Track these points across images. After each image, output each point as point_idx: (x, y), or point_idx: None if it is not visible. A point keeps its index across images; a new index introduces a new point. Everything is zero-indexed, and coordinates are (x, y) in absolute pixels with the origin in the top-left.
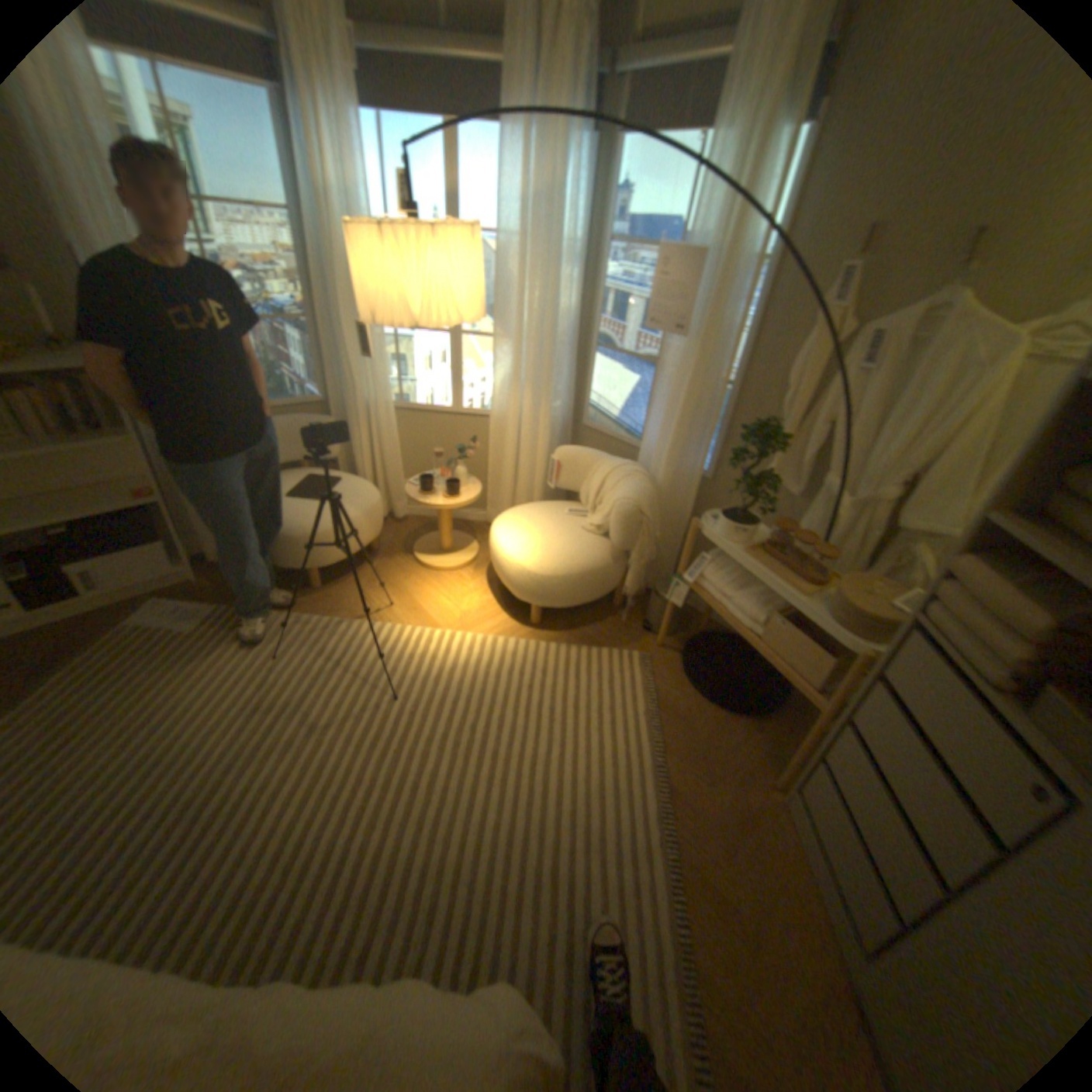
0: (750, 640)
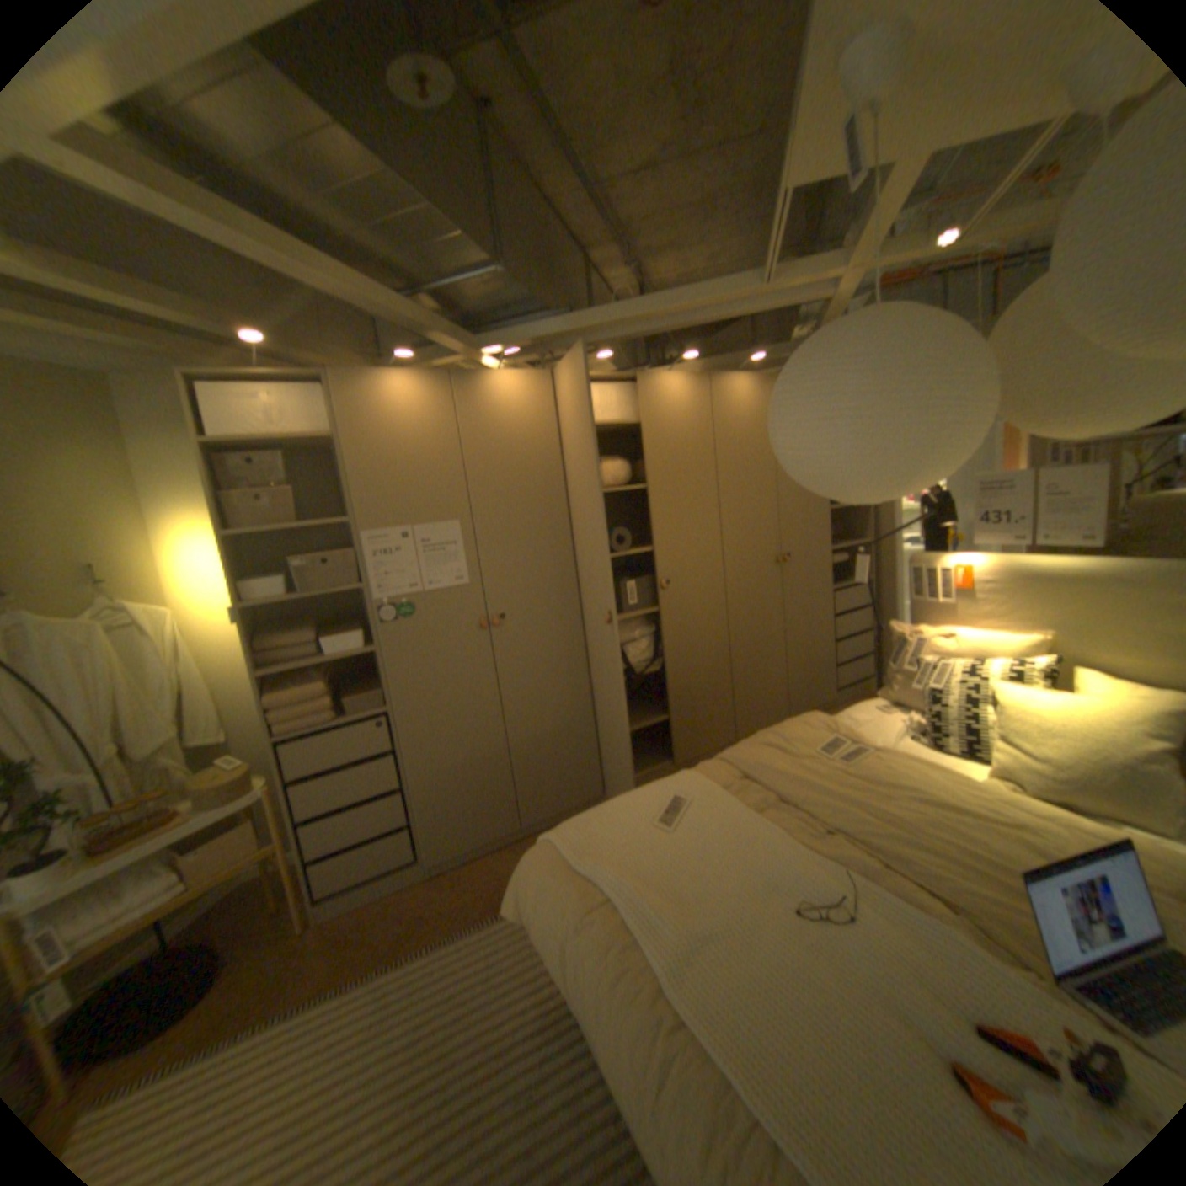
0: (186, 899)
